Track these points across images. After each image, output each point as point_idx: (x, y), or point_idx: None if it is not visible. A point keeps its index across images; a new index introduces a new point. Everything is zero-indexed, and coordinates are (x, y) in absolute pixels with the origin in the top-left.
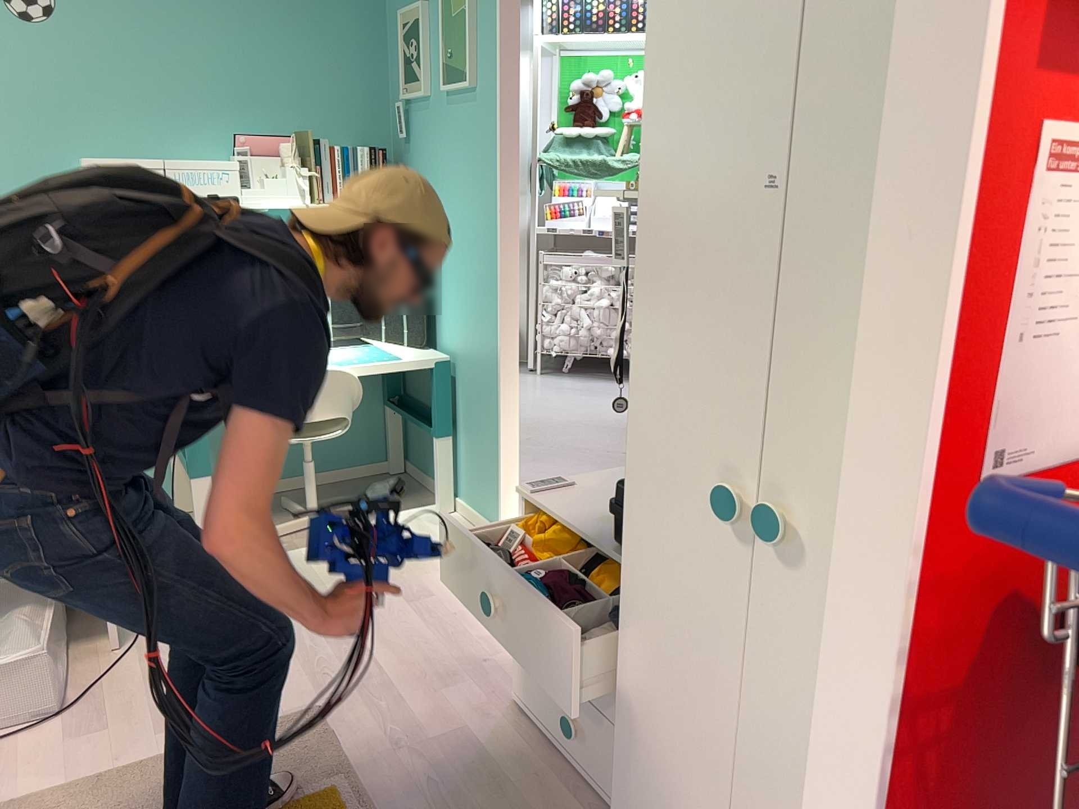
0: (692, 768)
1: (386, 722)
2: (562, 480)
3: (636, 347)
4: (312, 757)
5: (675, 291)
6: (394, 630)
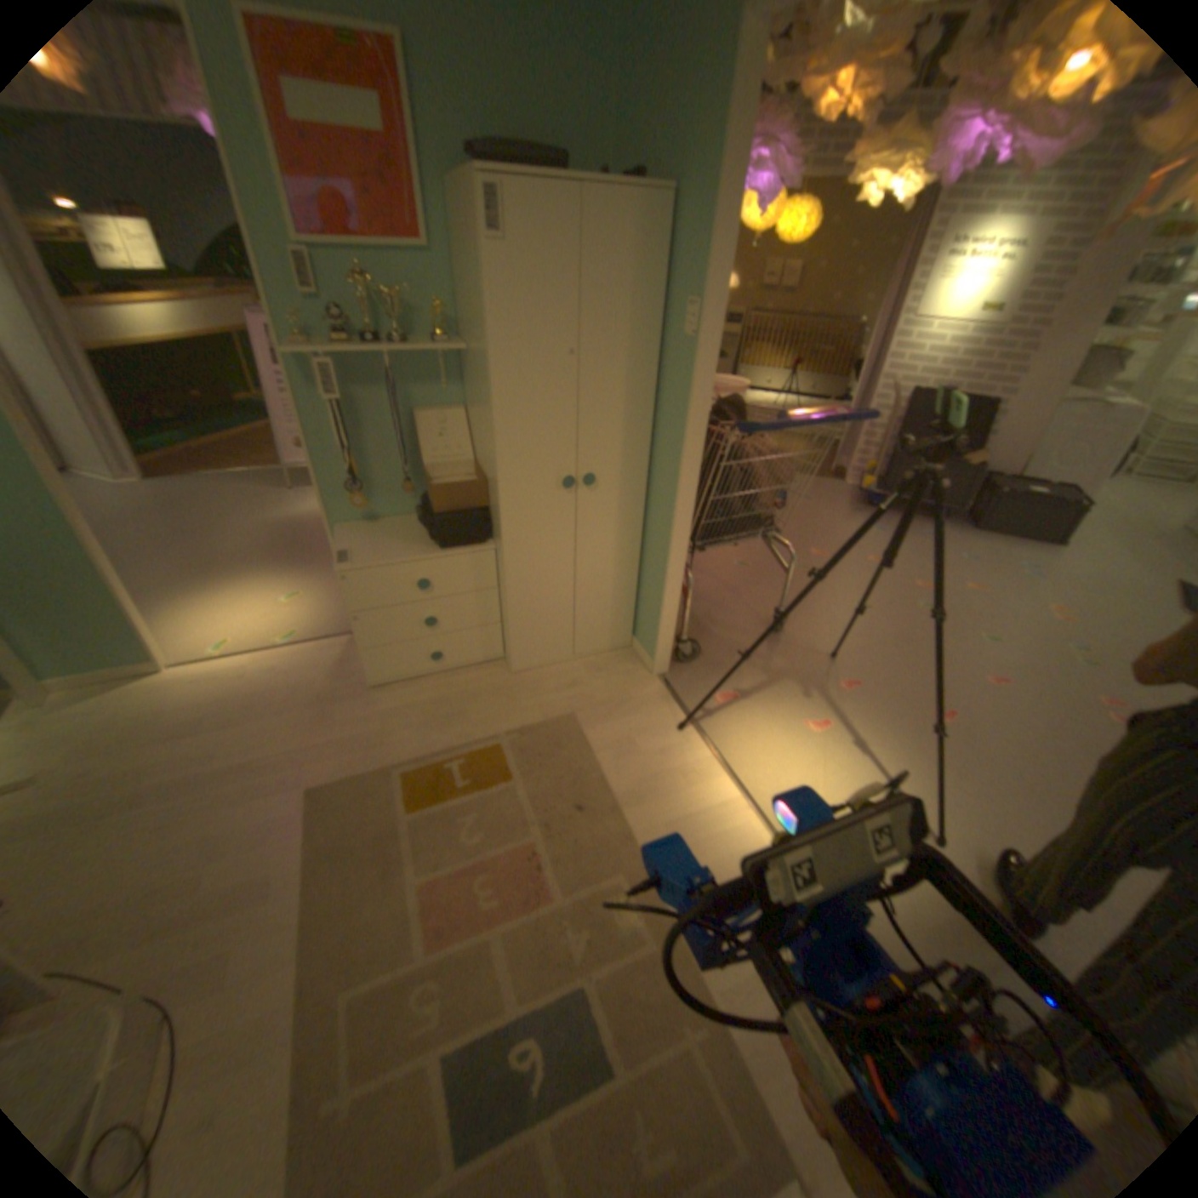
0: (552, 592)
1: (349, 750)
2: (343, 553)
3: (498, 442)
4: (362, 787)
5: (522, 410)
6: (236, 745)
